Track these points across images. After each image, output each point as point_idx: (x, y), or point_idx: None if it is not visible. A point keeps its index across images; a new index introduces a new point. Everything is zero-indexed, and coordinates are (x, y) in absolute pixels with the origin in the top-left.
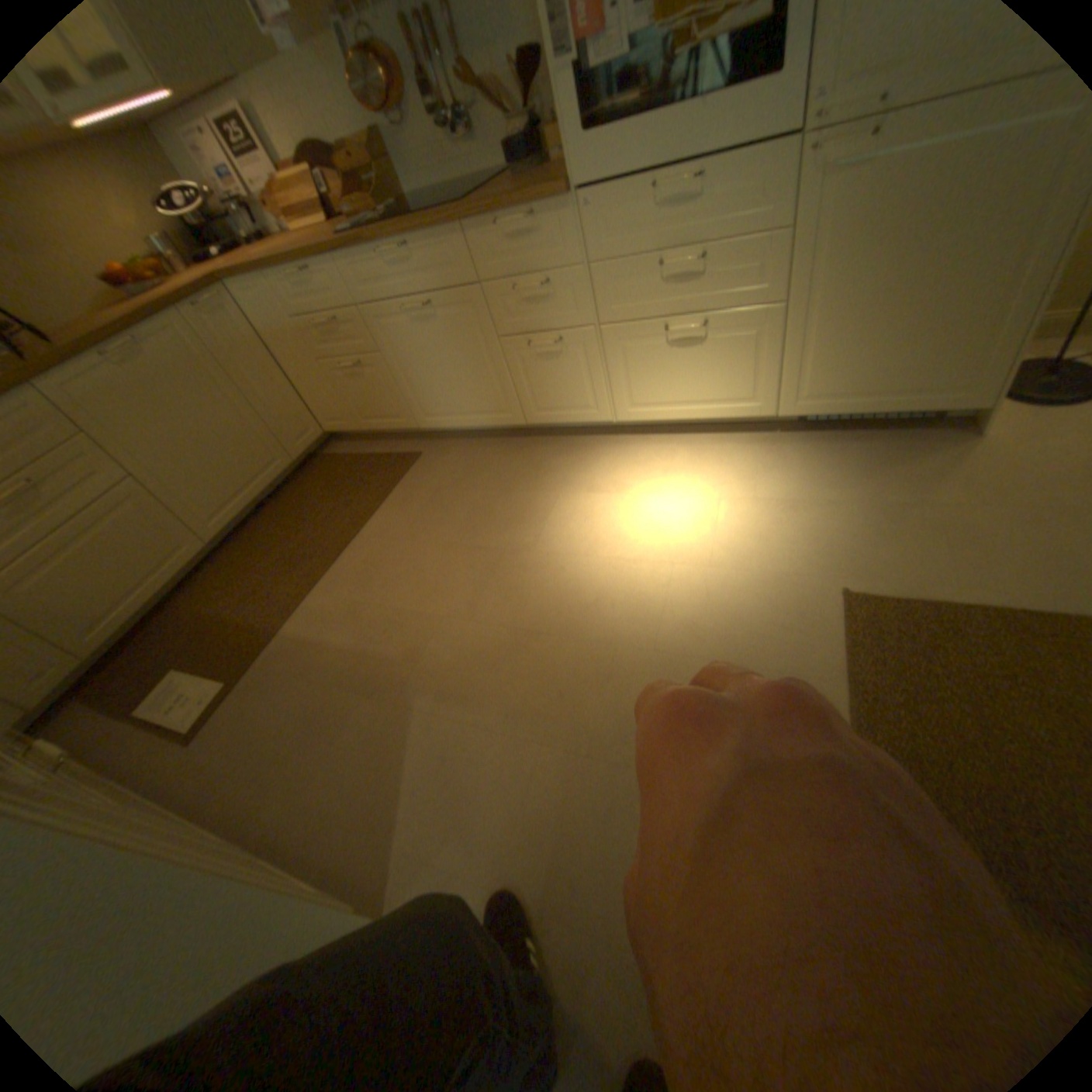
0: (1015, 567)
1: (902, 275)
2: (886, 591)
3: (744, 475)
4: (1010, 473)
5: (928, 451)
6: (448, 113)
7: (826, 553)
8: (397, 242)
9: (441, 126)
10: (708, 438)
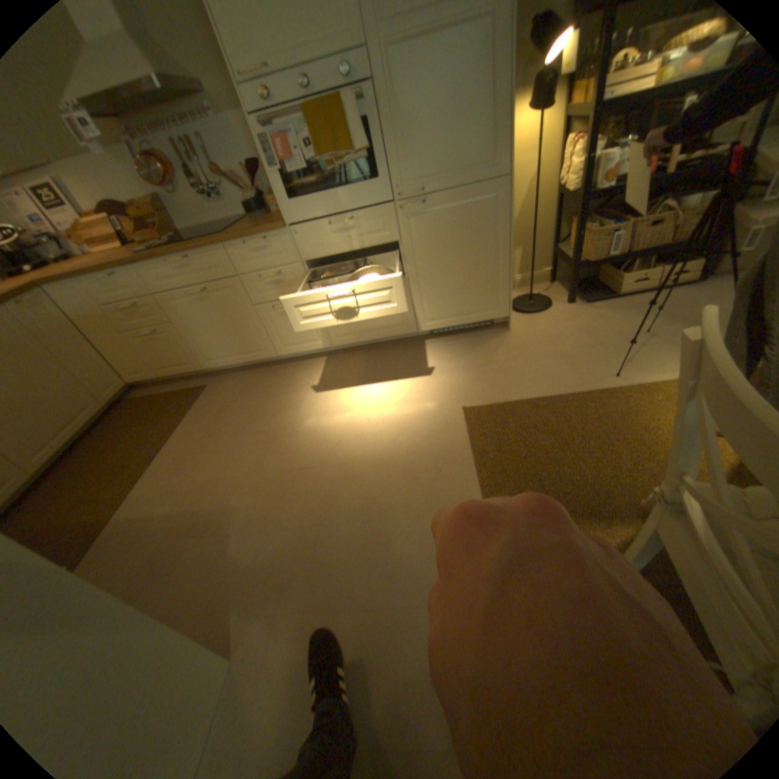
0: (530, 381)
1: (453, 259)
2: (481, 403)
3: (408, 363)
4: (523, 343)
5: (489, 339)
6: (205, 187)
7: (452, 392)
8: (182, 255)
9: (202, 194)
10: (386, 349)
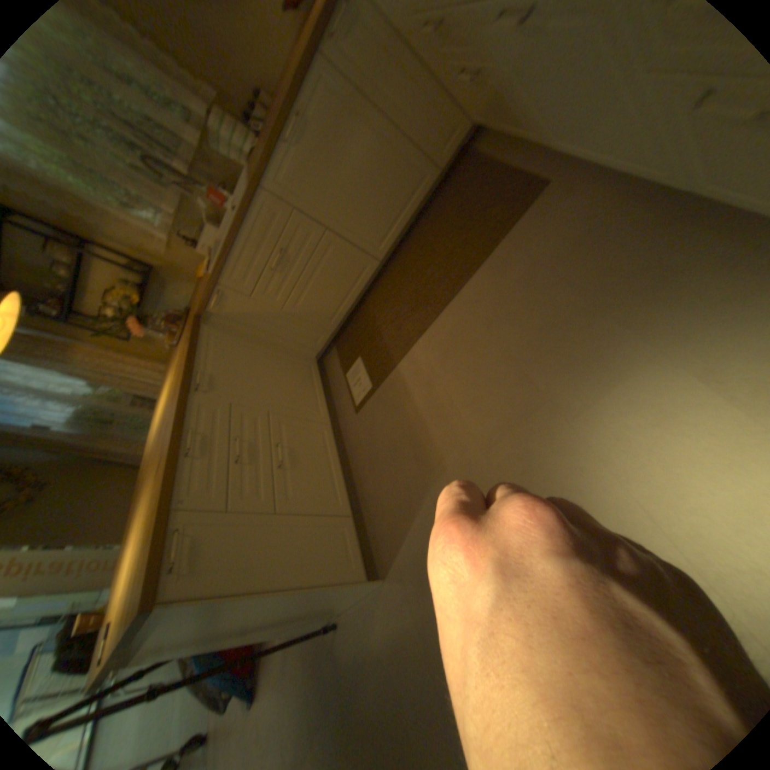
0: None
1: None
2: None
3: None
4: None
5: None
6: None
7: None
8: None
9: None
10: None
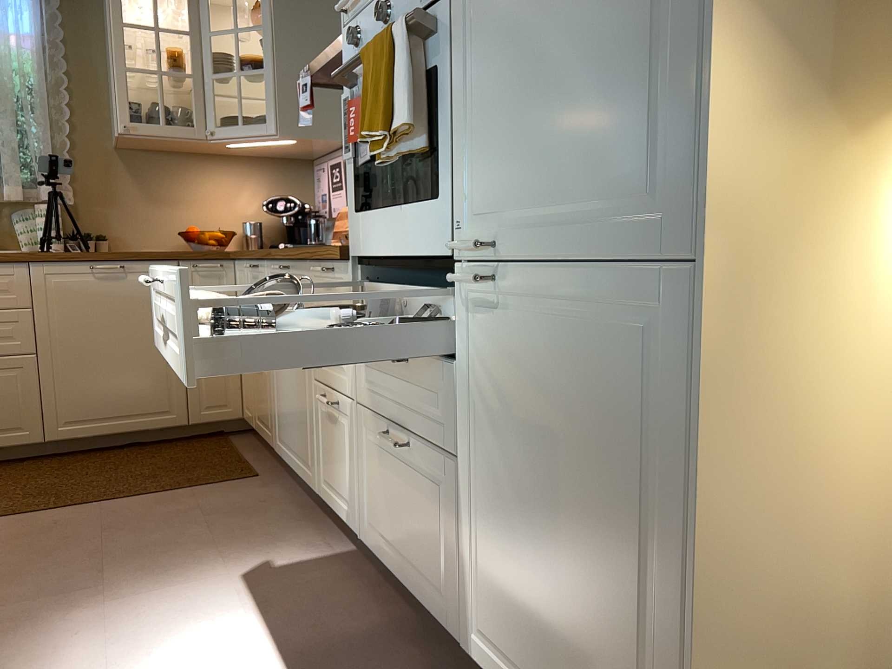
0: None
1: (545, 494)
2: None
3: None
4: None
5: None
6: None
7: None
8: (287, 266)
9: None
10: (420, 637)
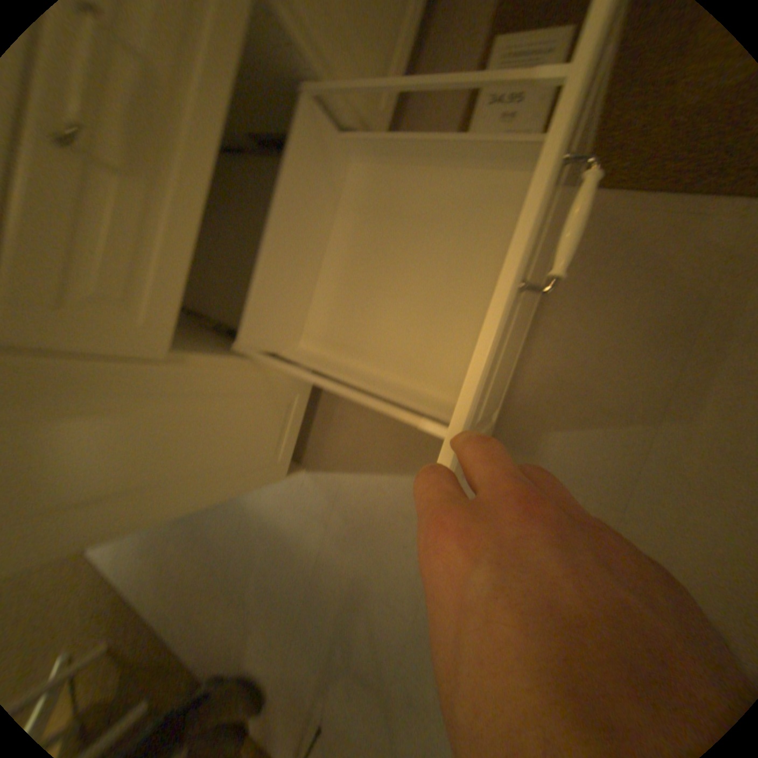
0: None
1: None
2: None
3: None
4: None
5: None
6: None
7: None
8: None
9: None
10: None
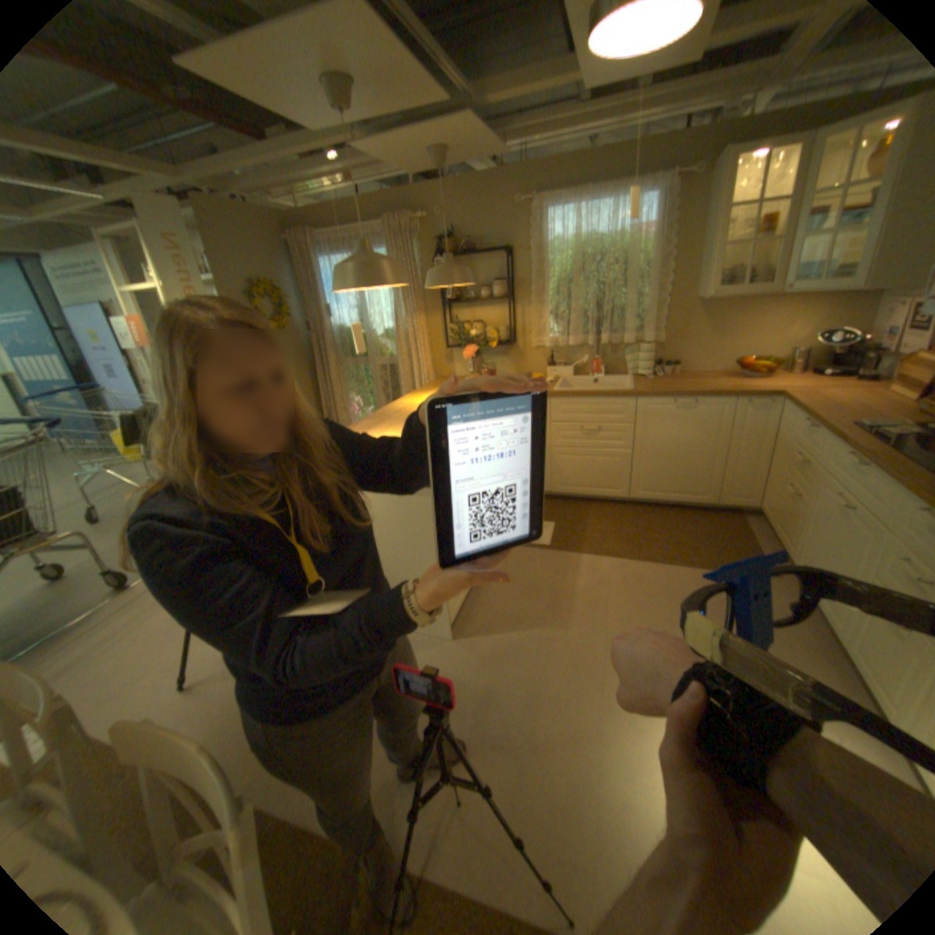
0: None
1: None
2: None
3: None
4: None
5: None
6: None
7: None
8: (866, 462)
9: None
10: None
